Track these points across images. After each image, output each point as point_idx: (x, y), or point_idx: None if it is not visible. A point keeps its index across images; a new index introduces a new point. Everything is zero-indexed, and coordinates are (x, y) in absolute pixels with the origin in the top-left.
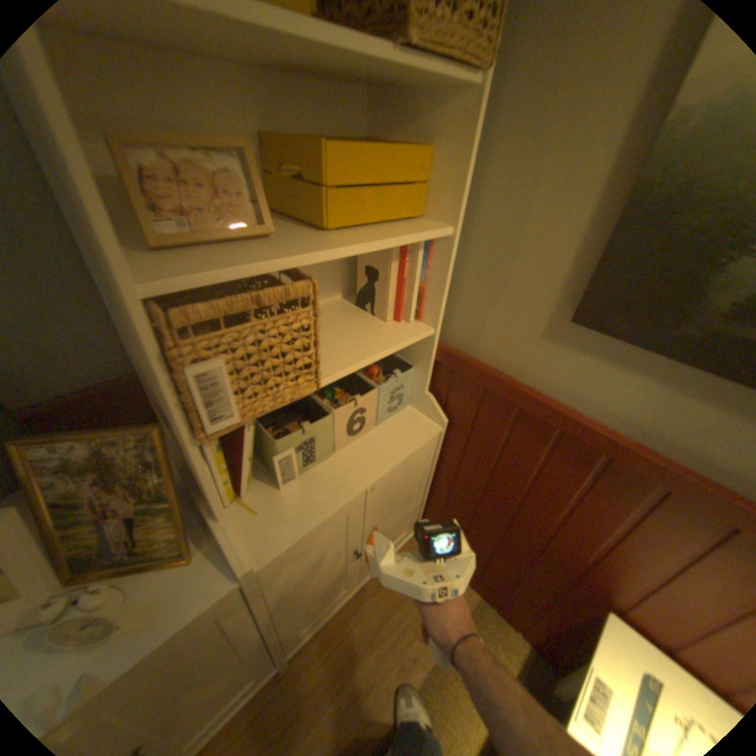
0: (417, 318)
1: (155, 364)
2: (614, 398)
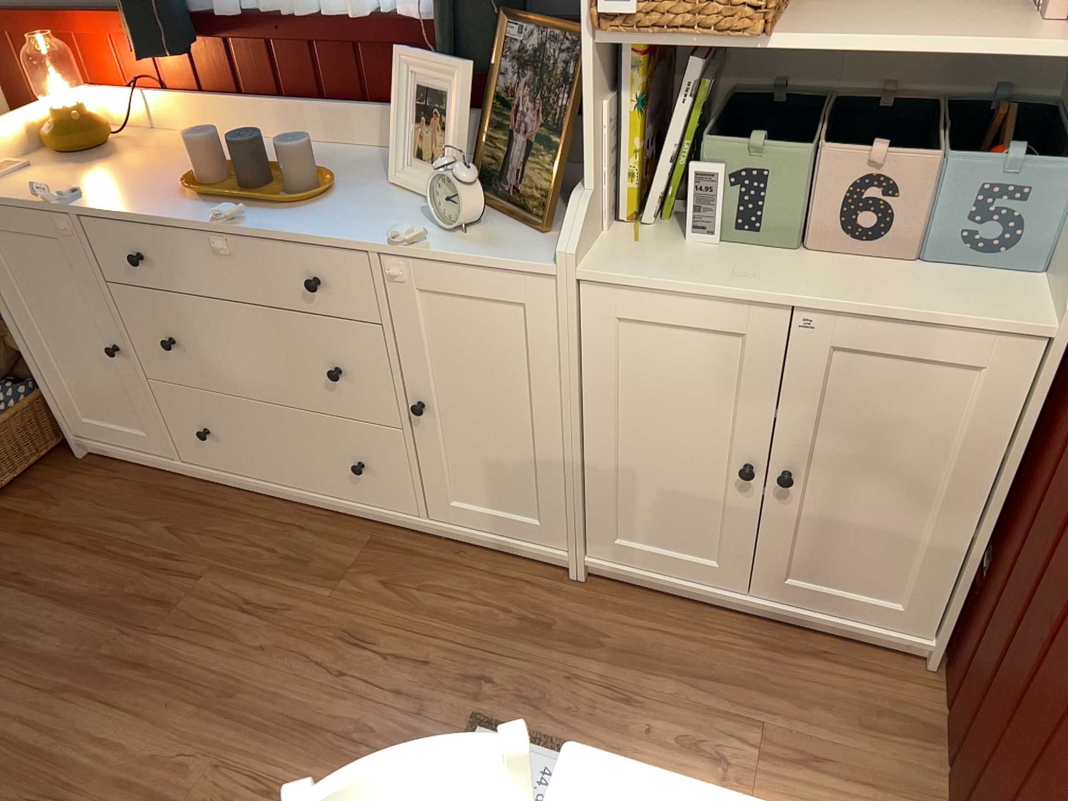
0: None
1: None
2: None
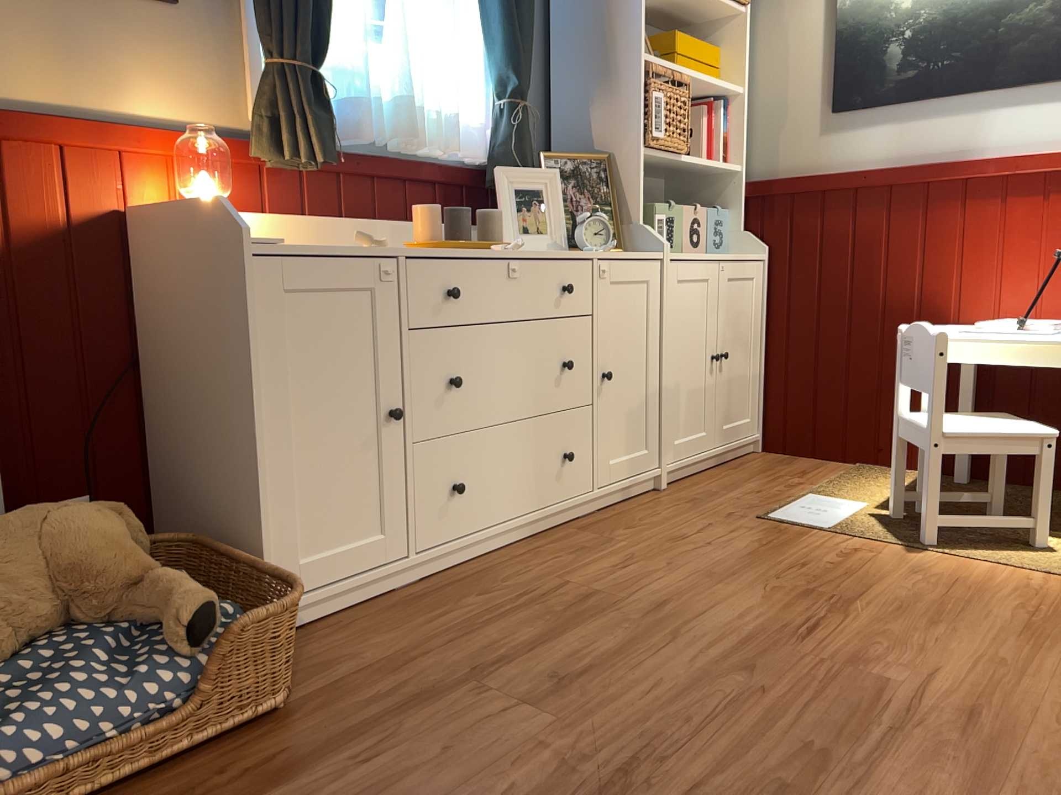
0: (724, 162)
1: (638, 91)
2: (872, 149)
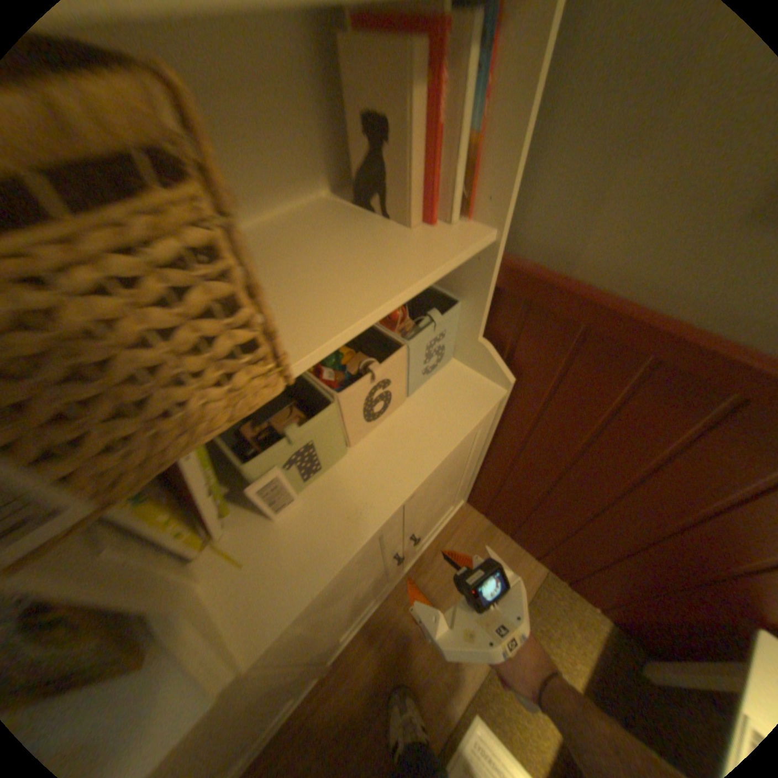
0: (465, 213)
1: None
2: None
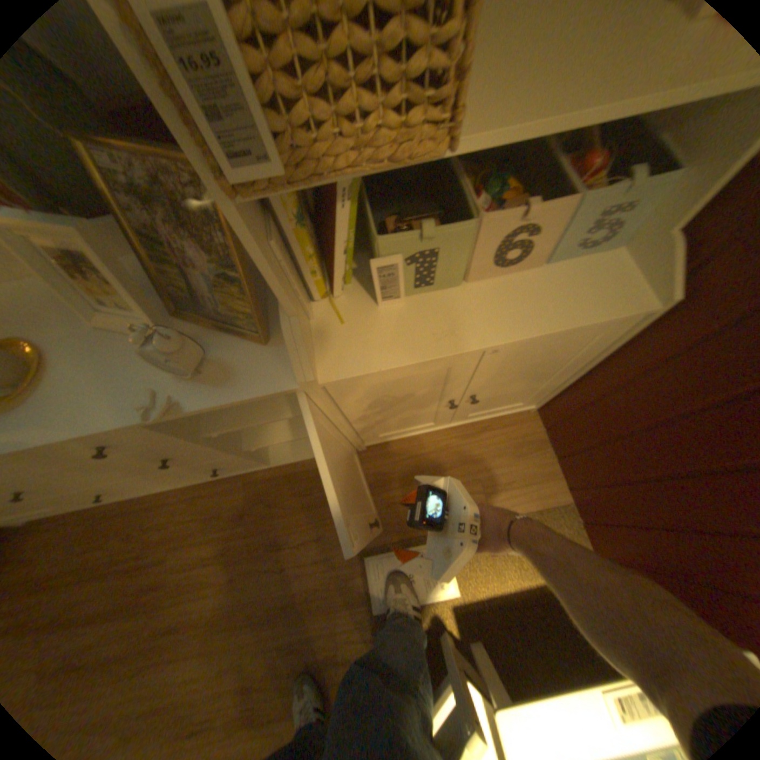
0: None
1: None
2: None
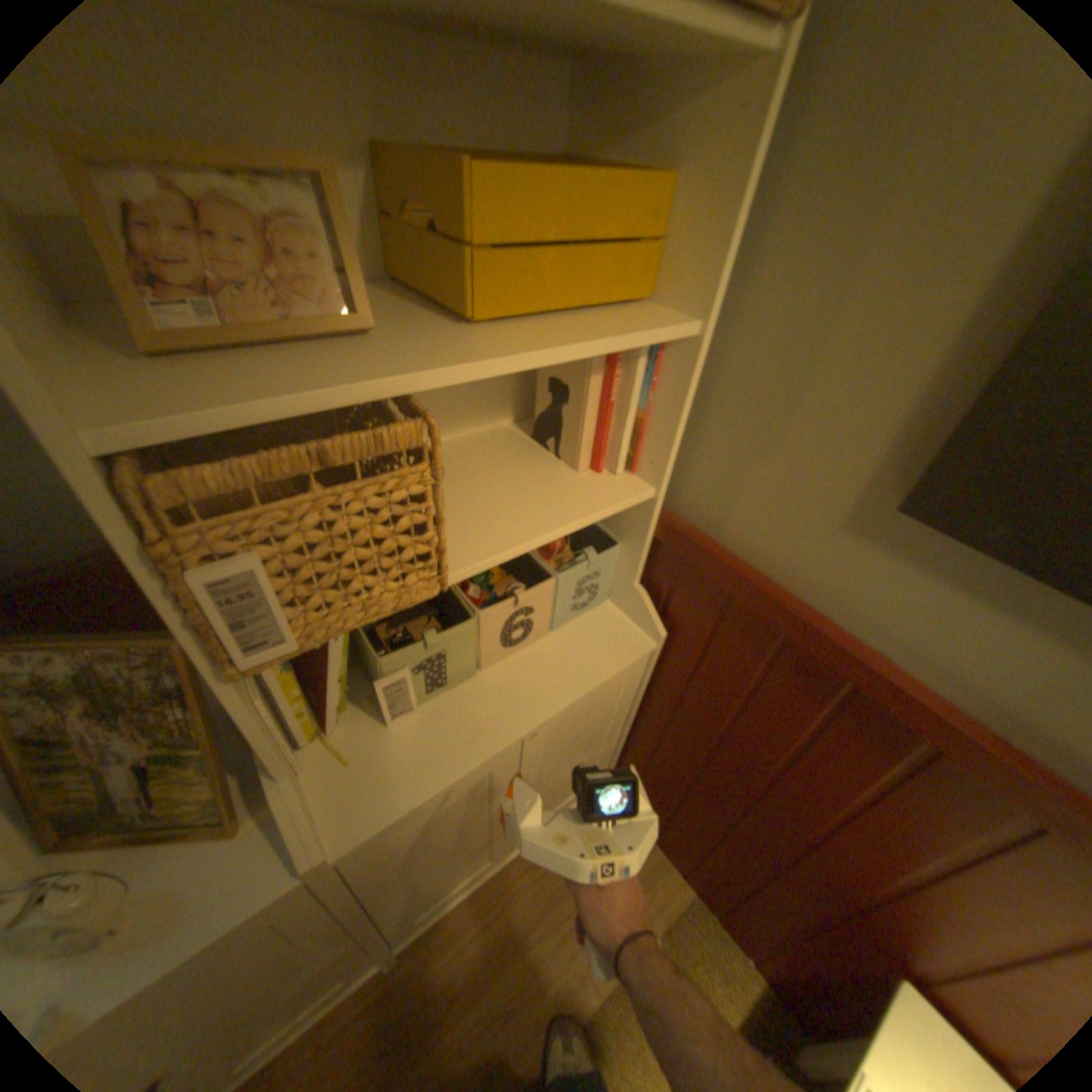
0: (629, 469)
1: (138, 563)
2: (964, 651)
